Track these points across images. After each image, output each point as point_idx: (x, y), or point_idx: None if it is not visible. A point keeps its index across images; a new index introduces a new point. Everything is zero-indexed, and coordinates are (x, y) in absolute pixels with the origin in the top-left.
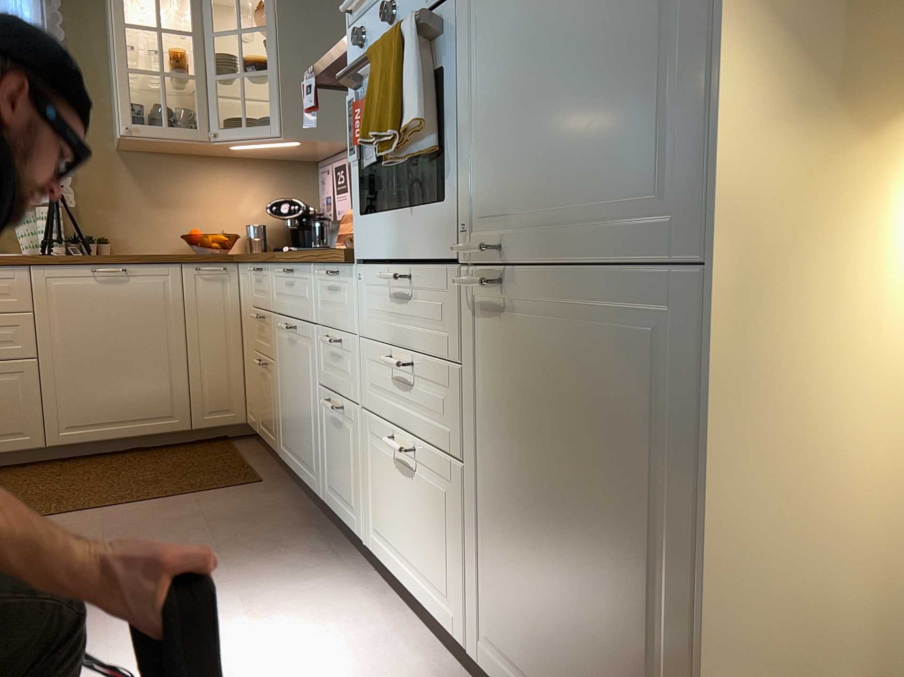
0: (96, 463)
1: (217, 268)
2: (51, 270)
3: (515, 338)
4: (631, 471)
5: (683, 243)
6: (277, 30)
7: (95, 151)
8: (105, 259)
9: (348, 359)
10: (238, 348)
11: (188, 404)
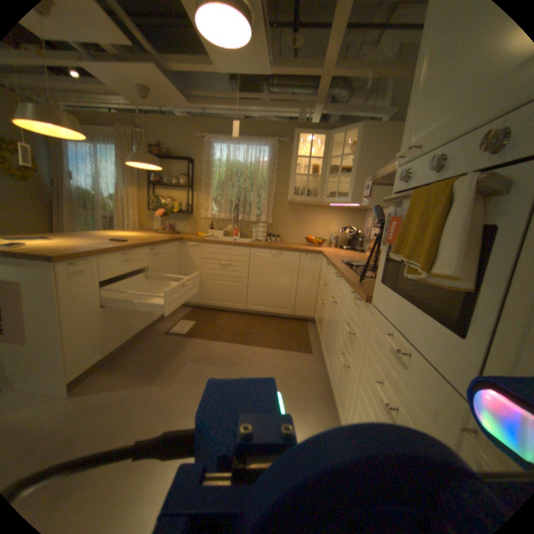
0: (259, 319)
1: (313, 256)
2: (256, 250)
3: None
4: None
5: None
6: (359, 155)
7: (281, 203)
8: (274, 248)
9: (356, 347)
10: (316, 289)
11: (293, 306)
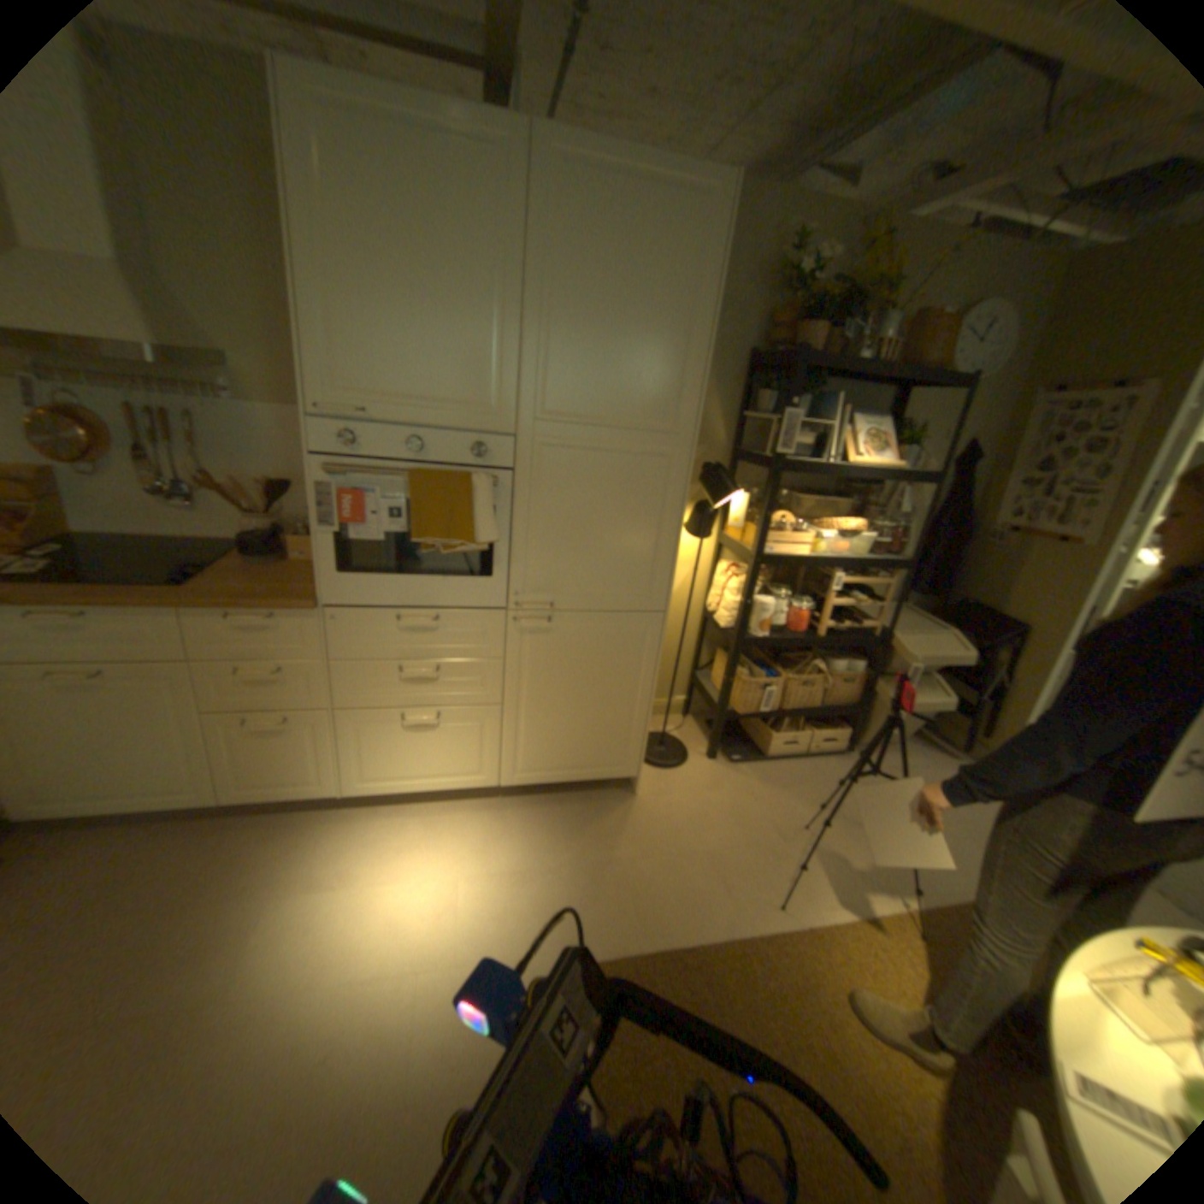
0: None
1: None
2: None
3: (552, 641)
4: (619, 674)
5: (649, 605)
6: None
7: None
8: None
9: (296, 680)
10: None
11: None
